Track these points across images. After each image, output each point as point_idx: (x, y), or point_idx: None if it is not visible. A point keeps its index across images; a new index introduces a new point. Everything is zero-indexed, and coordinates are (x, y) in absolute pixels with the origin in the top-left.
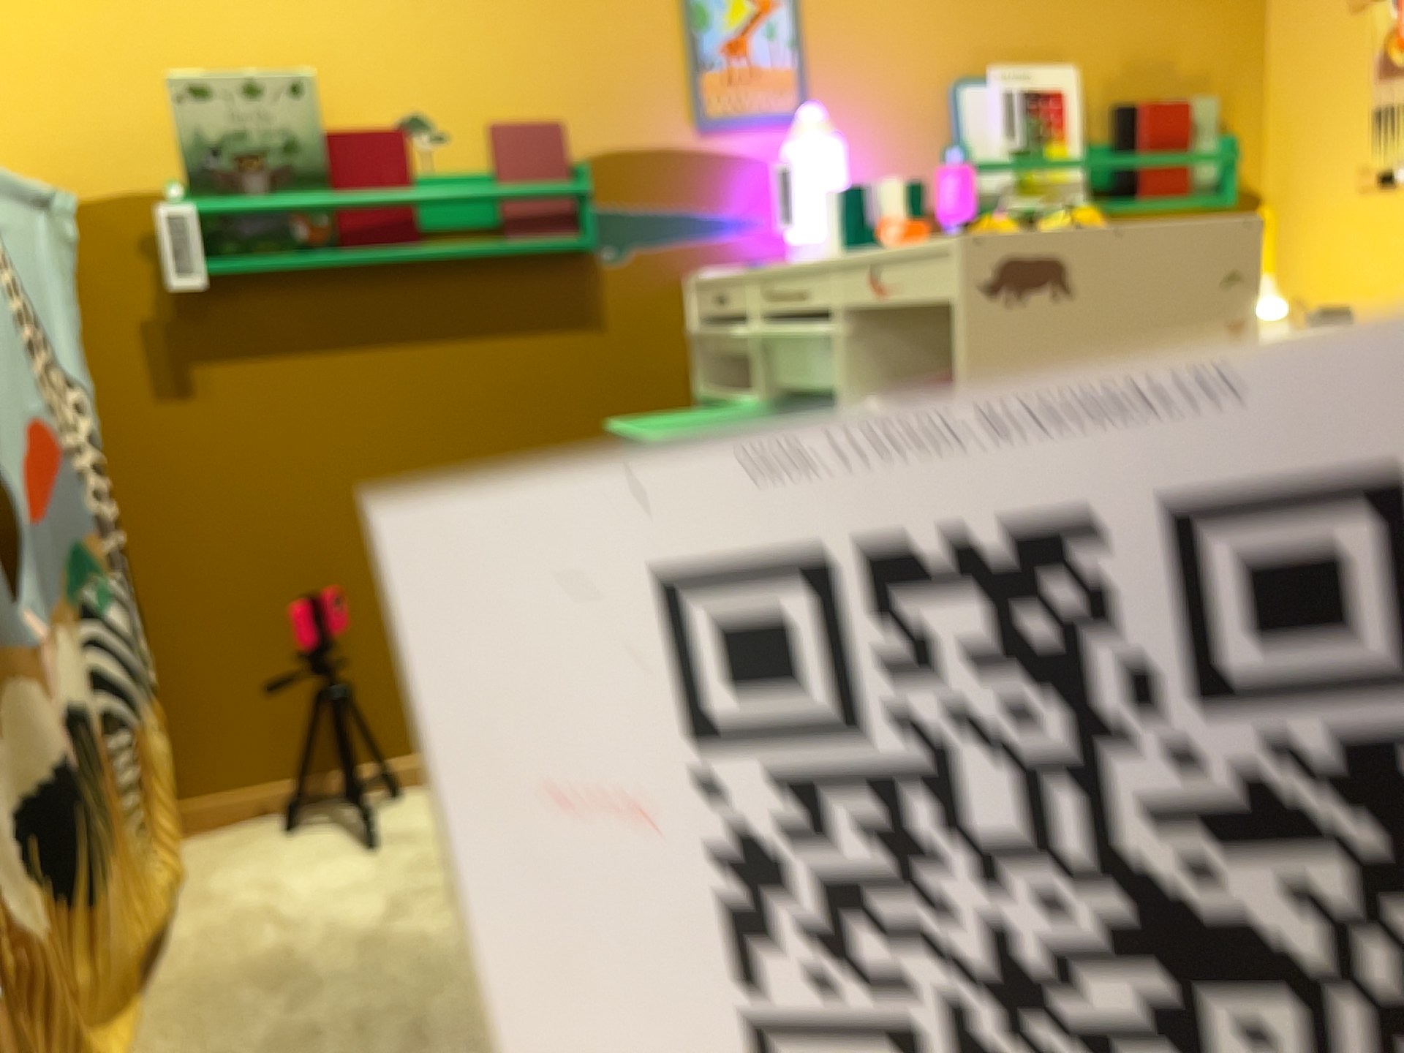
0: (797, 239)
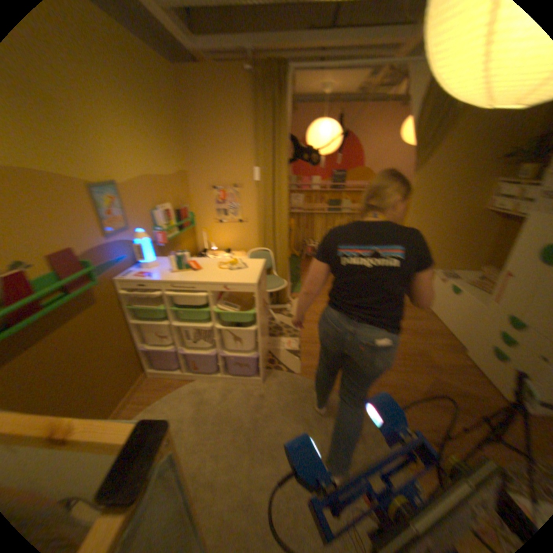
0: (146, 262)
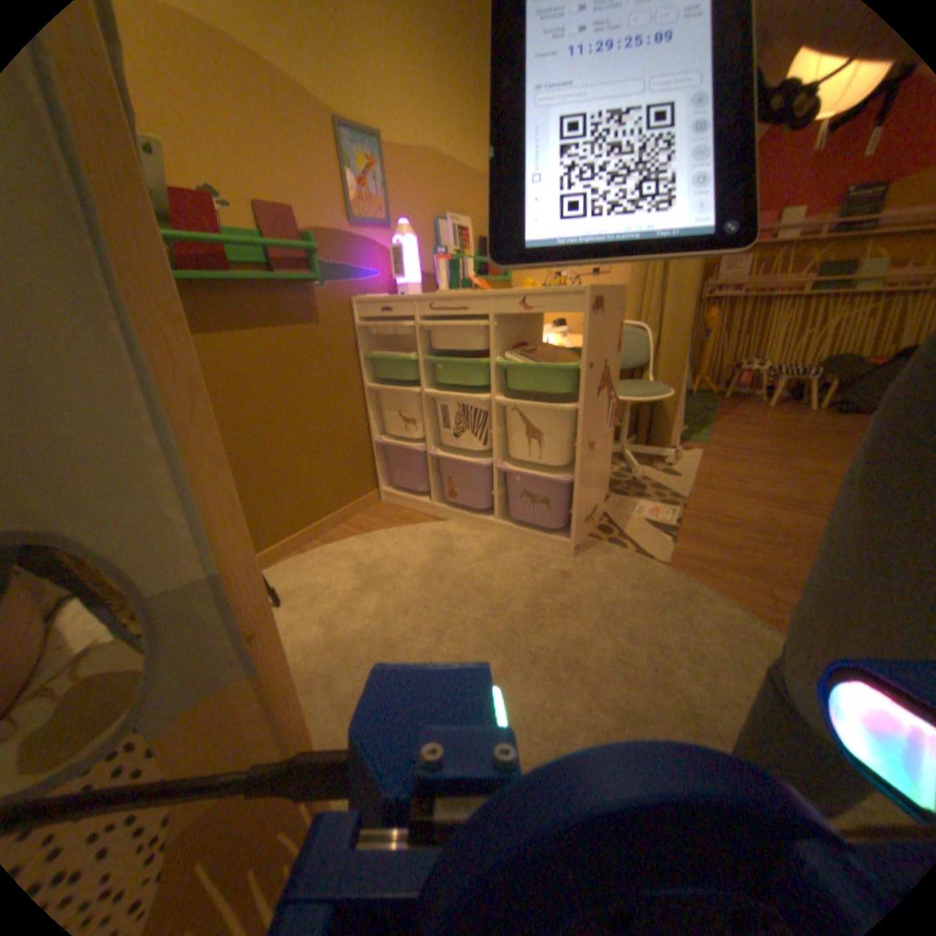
0: (402, 282)
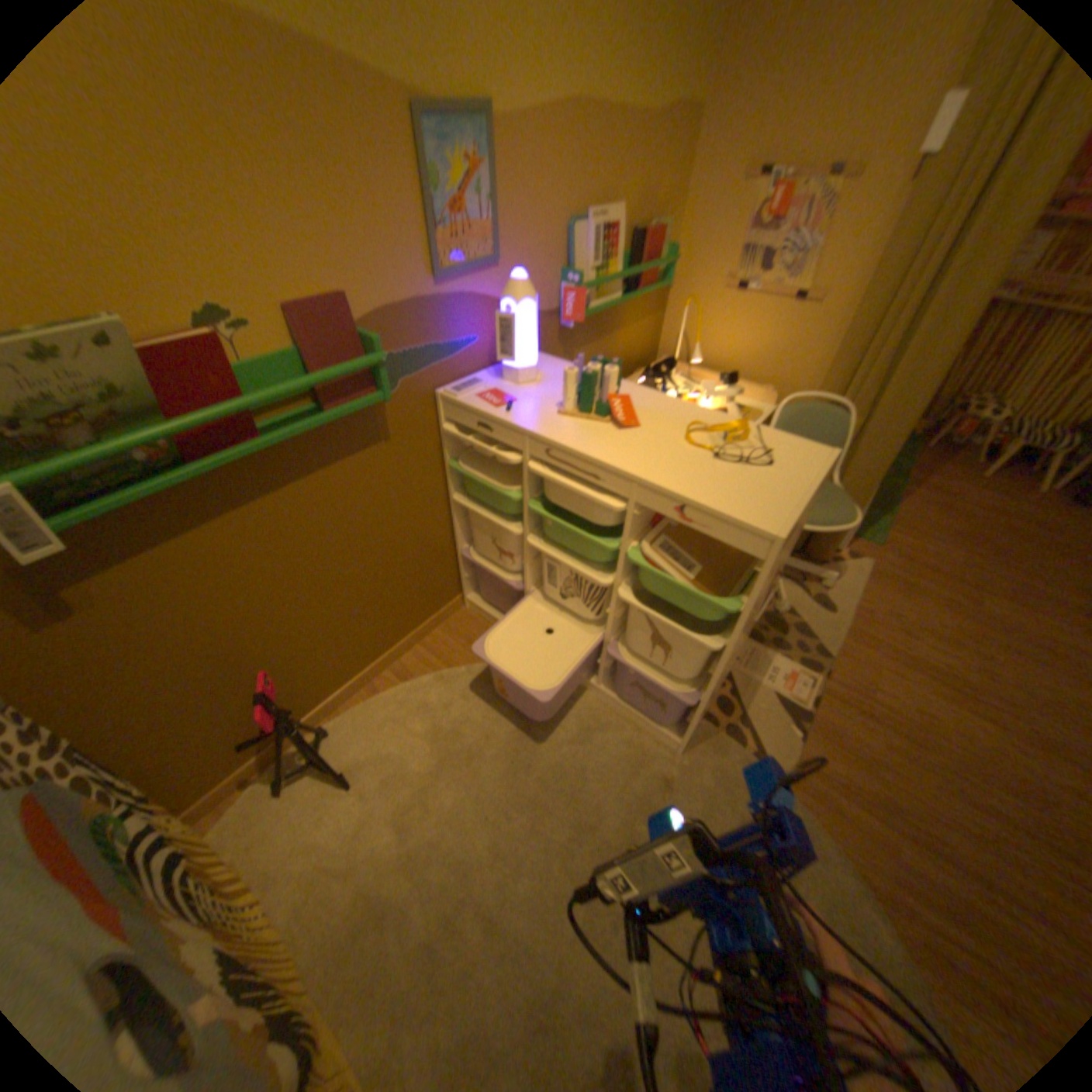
0: (511, 365)
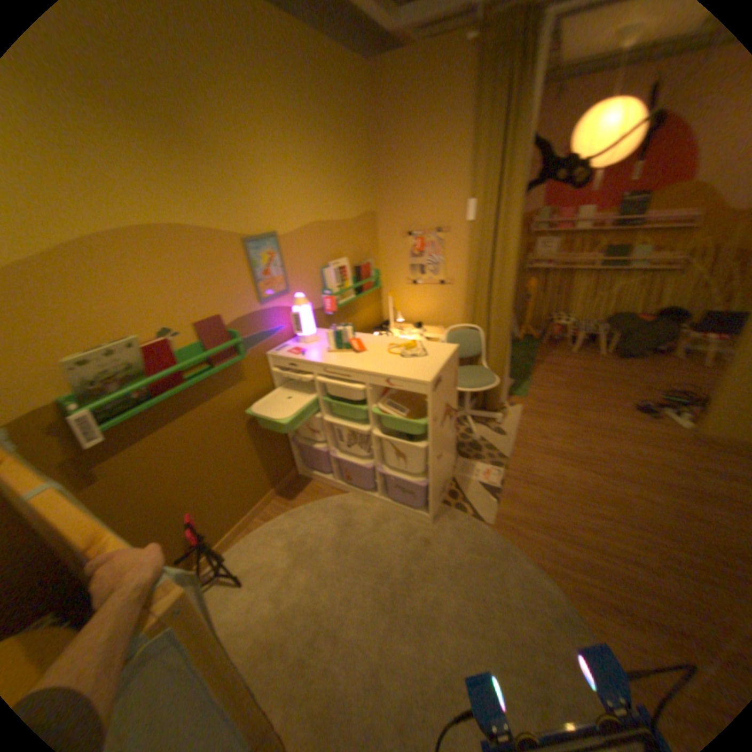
0: (301, 335)
